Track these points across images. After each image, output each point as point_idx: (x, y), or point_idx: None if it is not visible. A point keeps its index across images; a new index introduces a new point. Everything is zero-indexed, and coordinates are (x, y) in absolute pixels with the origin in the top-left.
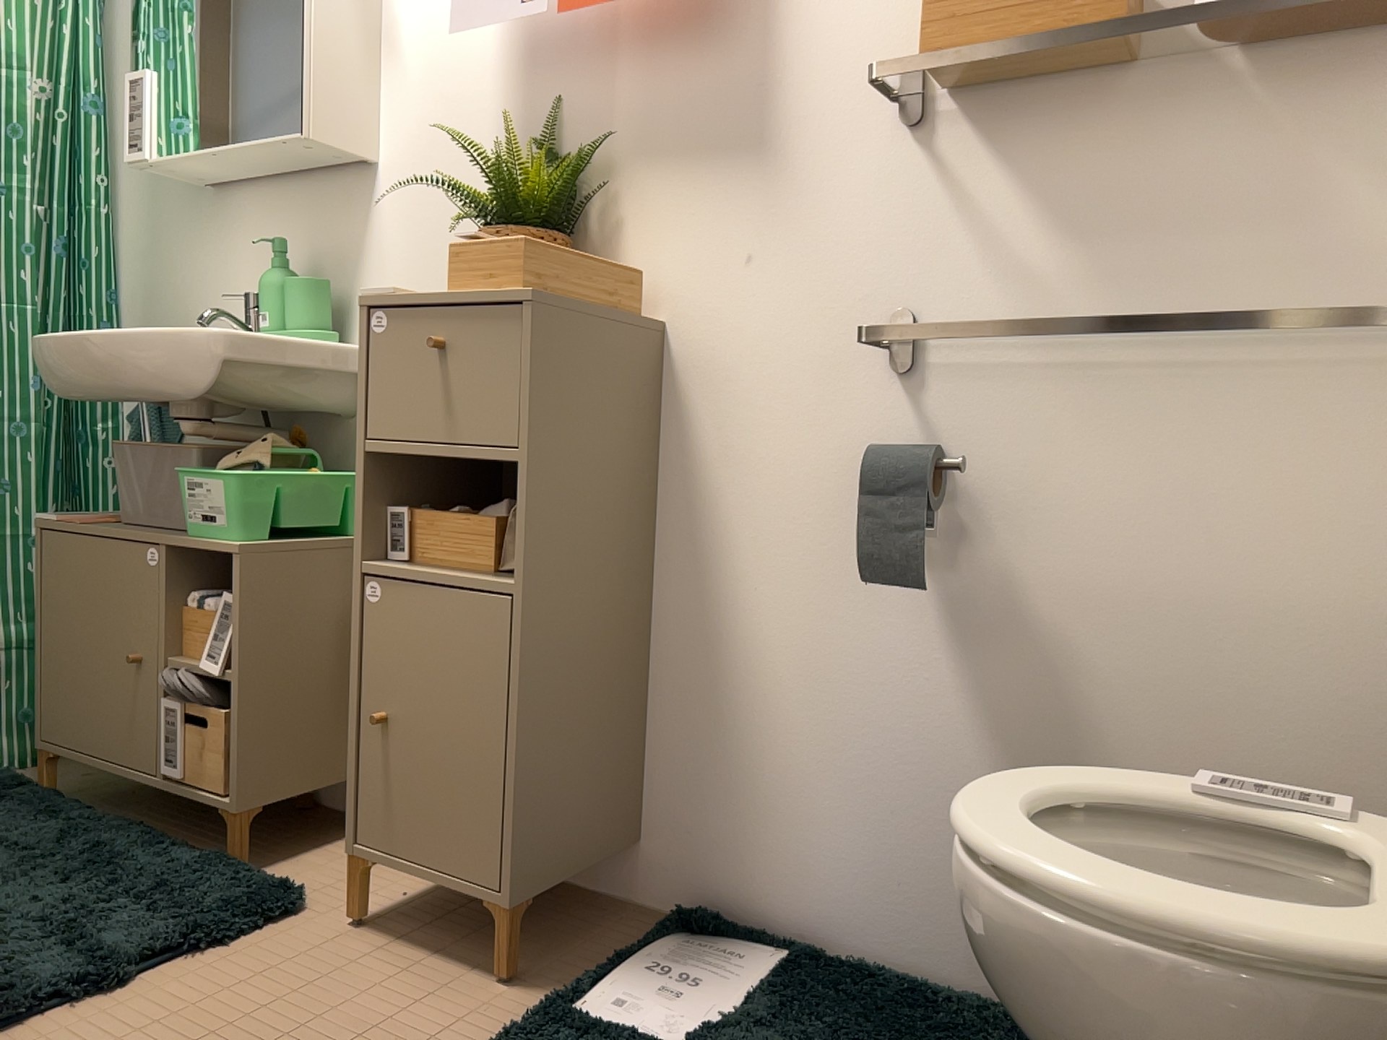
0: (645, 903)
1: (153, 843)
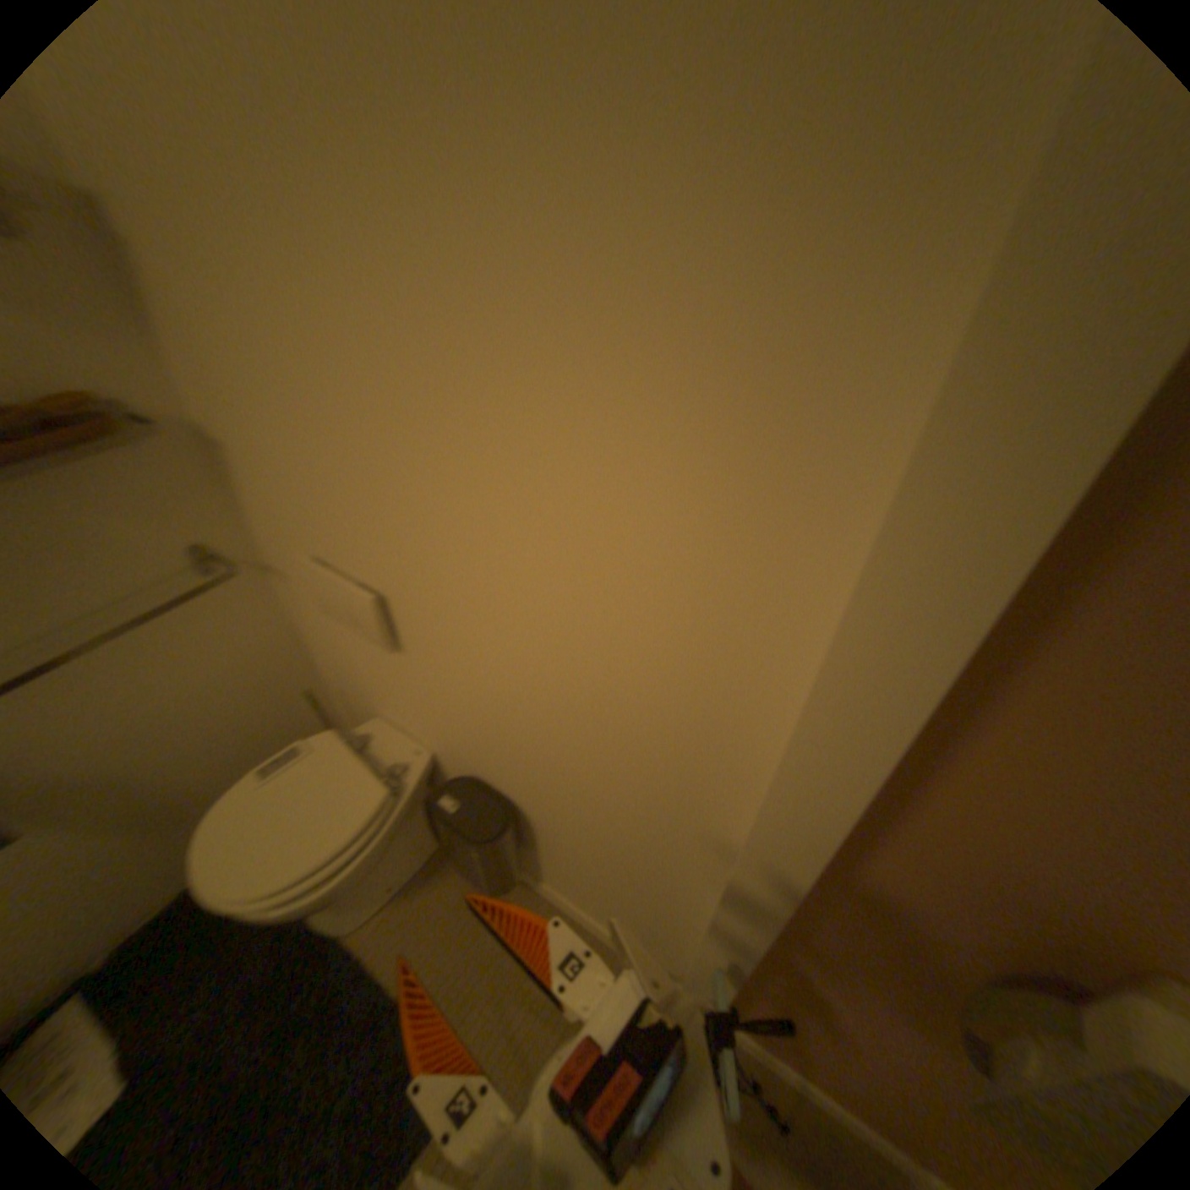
0: None
1: None
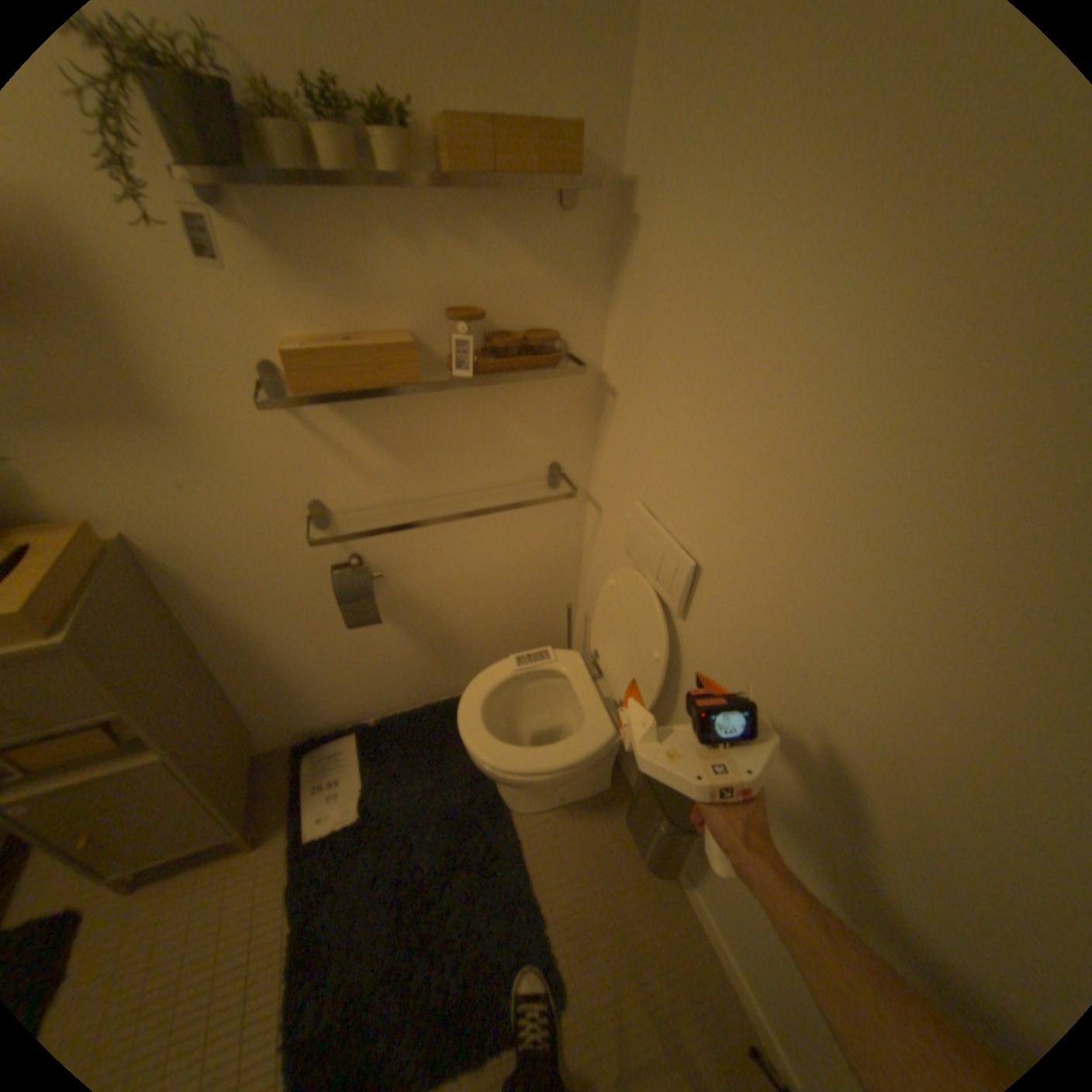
0: (268, 750)
1: None
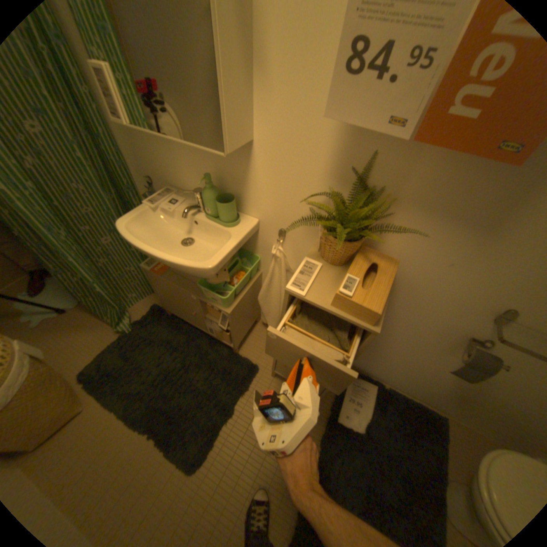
0: None
1: (213, 346)
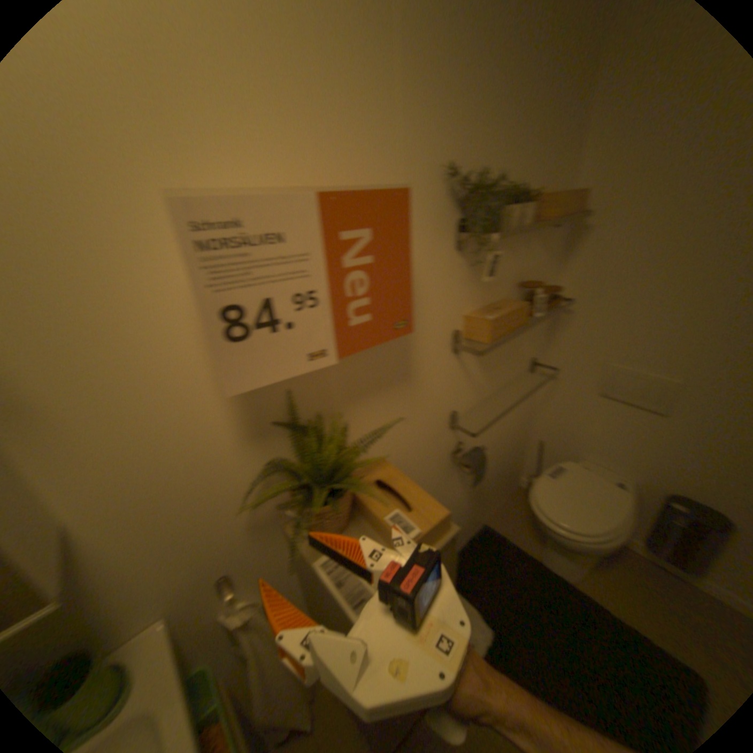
0: None
1: None
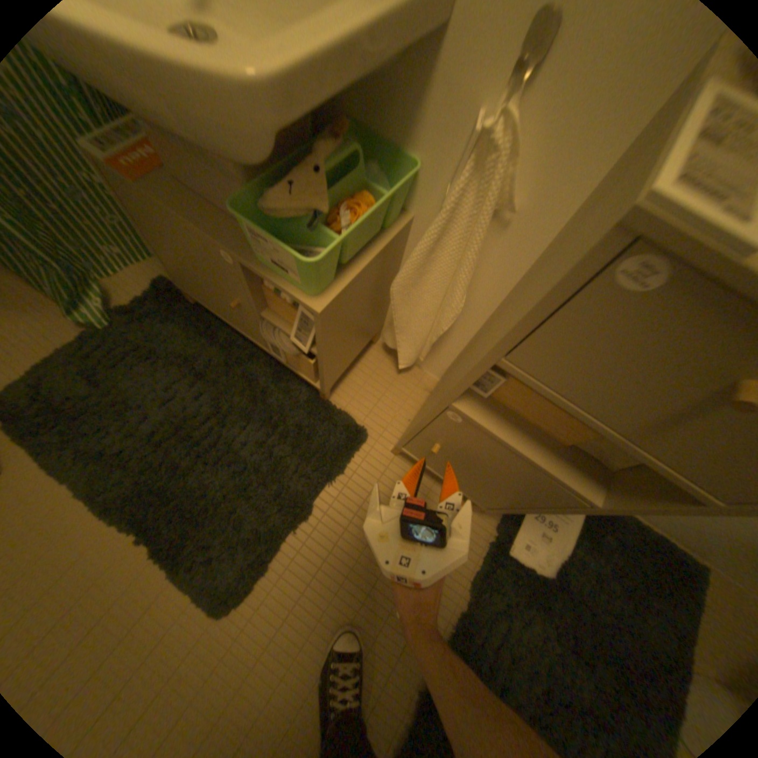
0: None
1: (279, 380)
